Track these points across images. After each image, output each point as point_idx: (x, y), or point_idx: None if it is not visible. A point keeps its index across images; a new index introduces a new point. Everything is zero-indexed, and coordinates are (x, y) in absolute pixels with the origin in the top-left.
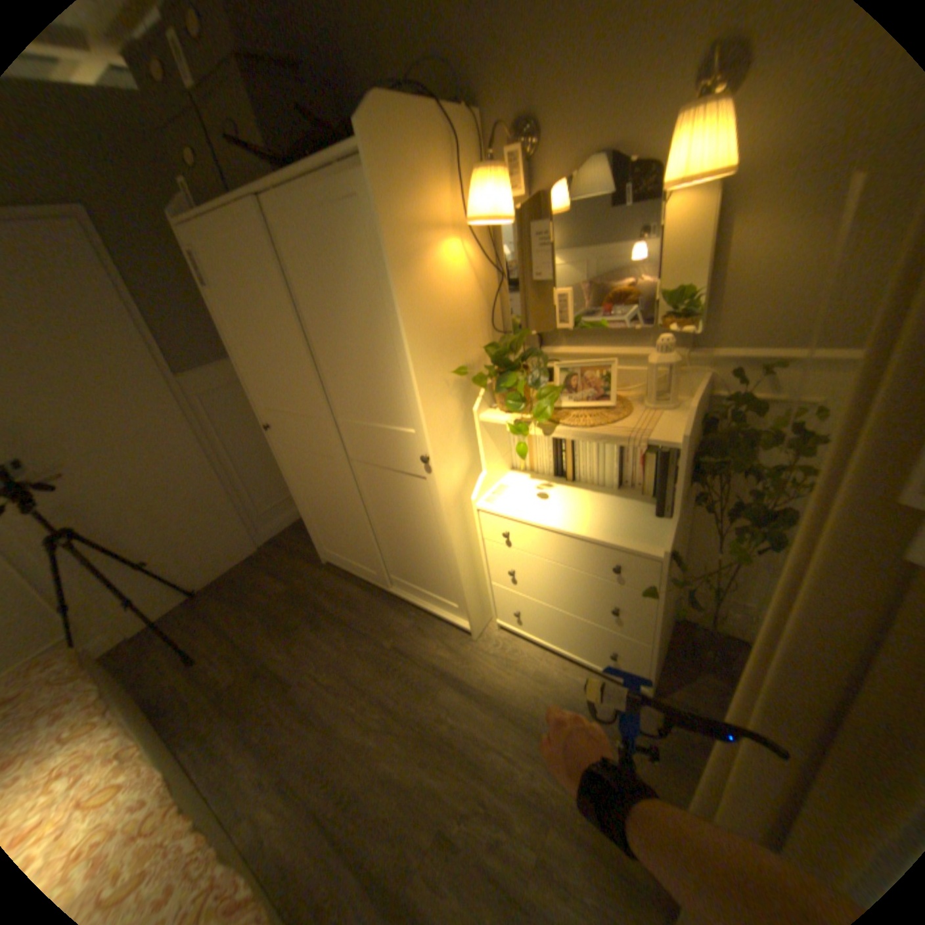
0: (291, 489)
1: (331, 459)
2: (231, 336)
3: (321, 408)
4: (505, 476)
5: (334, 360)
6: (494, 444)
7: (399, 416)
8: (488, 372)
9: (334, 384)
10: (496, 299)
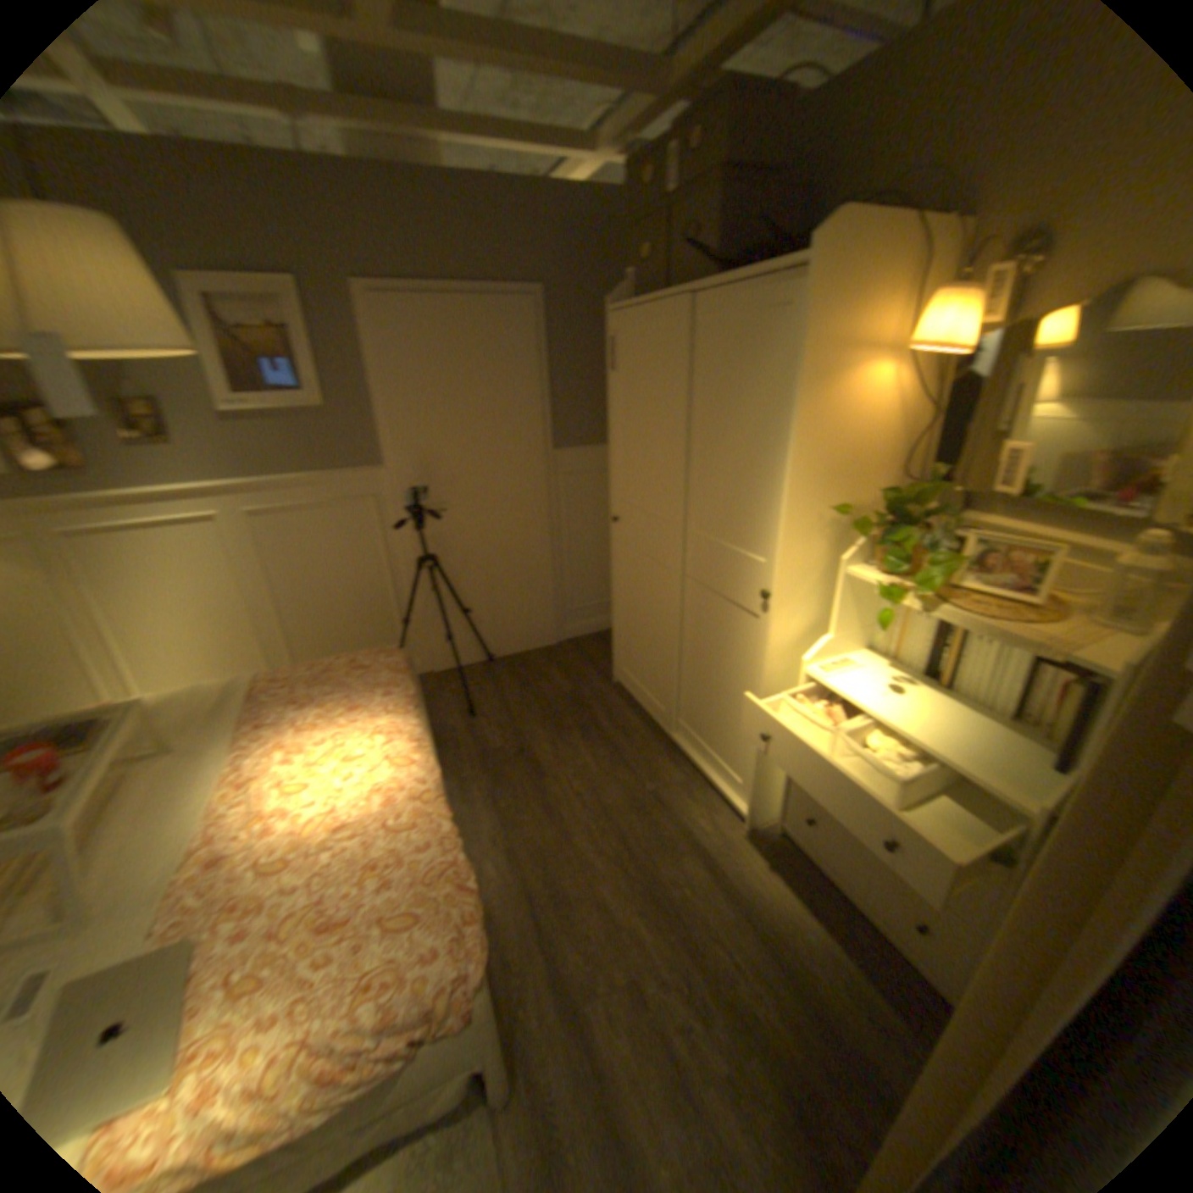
0: (613, 591)
1: (664, 570)
2: (616, 422)
3: (675, 513)
4: (857, 653)
5: (706, 466)
6: (856, 608)
7: (753, 540)
8: (880, 522)
9: (697, 491)
10: (922, 439)
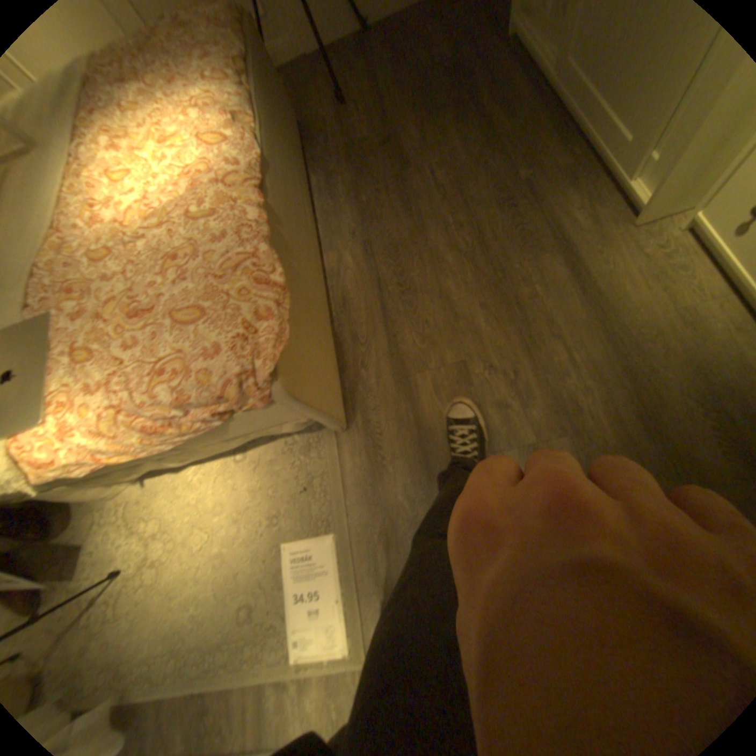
0: None
1: None
2: None
3: None
4: None
5: None
6: None
7: None
8: None
9: None
10: None
